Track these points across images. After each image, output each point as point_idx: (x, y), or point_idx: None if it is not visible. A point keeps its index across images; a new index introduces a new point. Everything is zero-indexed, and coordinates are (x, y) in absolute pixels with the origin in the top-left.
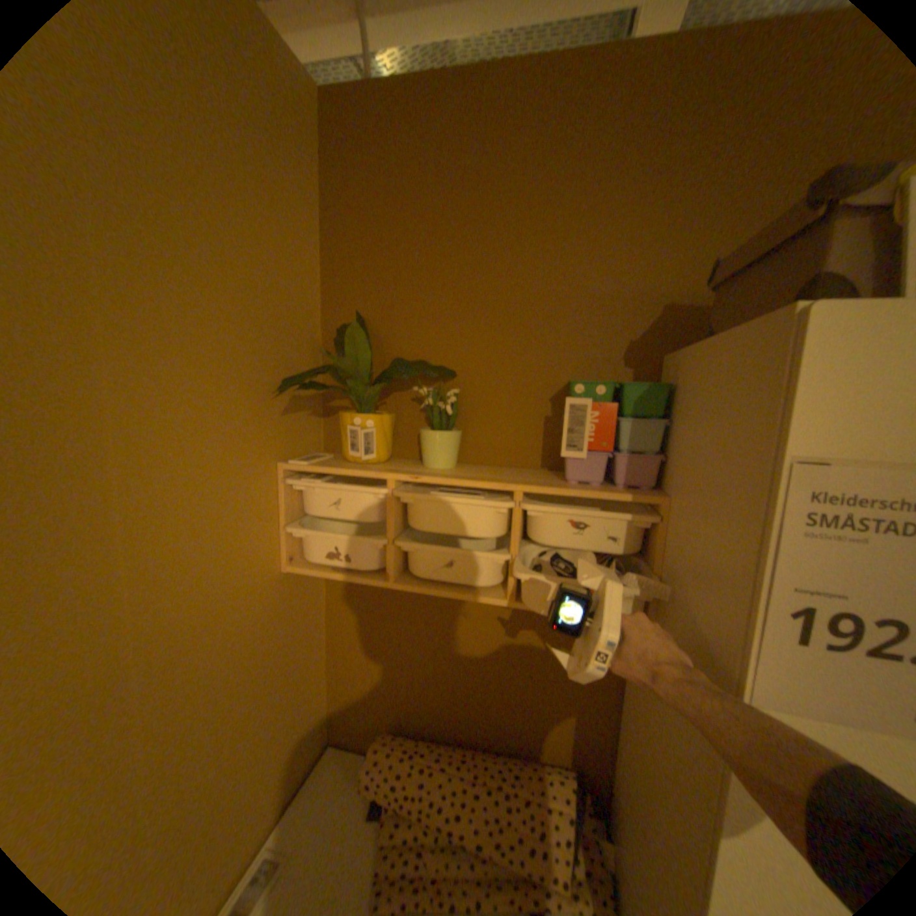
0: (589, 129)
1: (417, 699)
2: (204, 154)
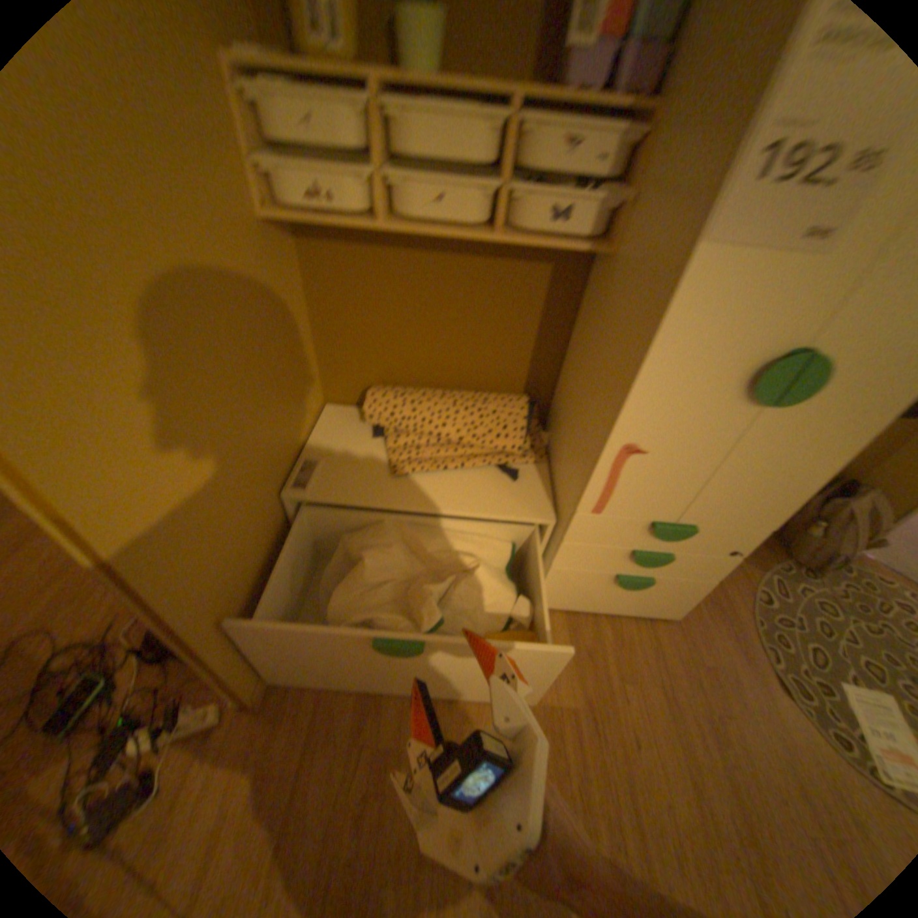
0: None
1: (400, 356)
2: None
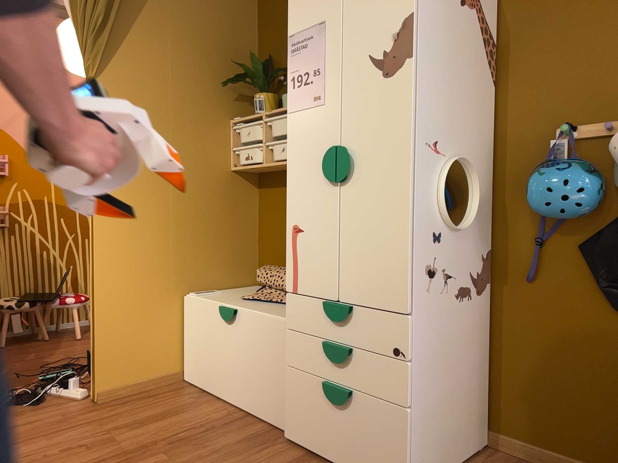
0: None
1: None
2: (204, 7)
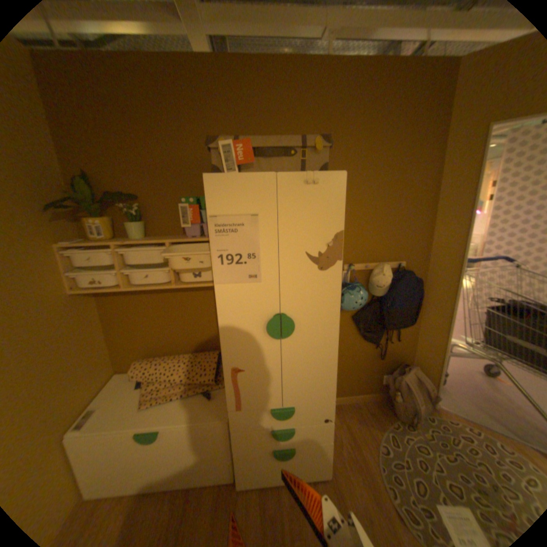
0: (173, 90)
1: (151, 342)
2: None
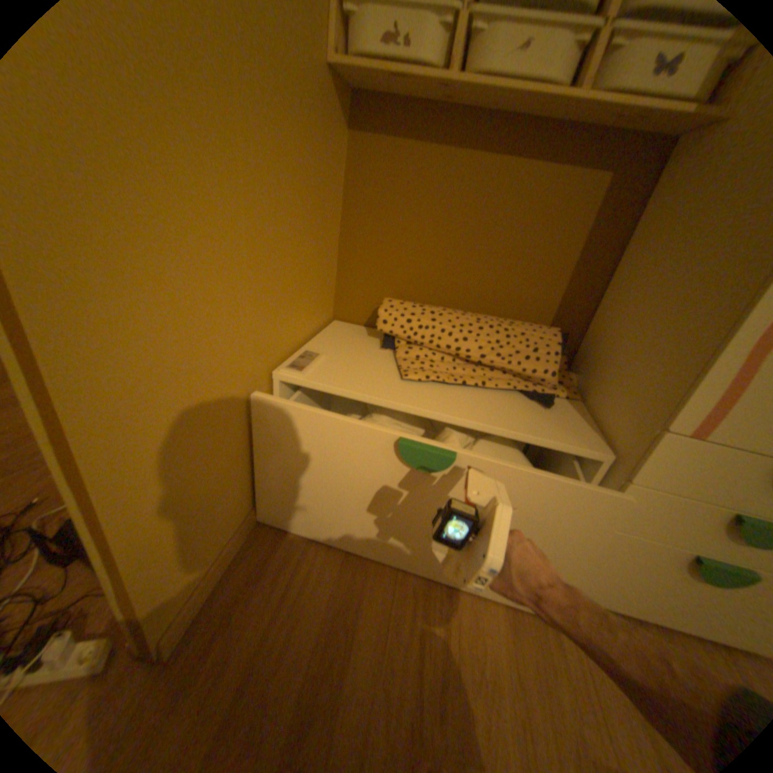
0: None
1: (423, 272)
2: None
